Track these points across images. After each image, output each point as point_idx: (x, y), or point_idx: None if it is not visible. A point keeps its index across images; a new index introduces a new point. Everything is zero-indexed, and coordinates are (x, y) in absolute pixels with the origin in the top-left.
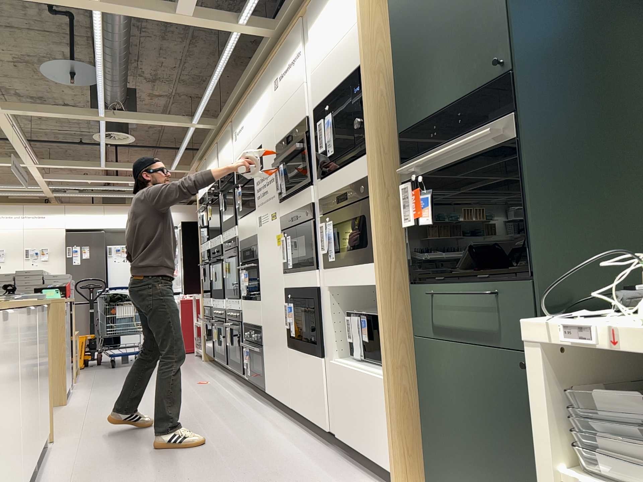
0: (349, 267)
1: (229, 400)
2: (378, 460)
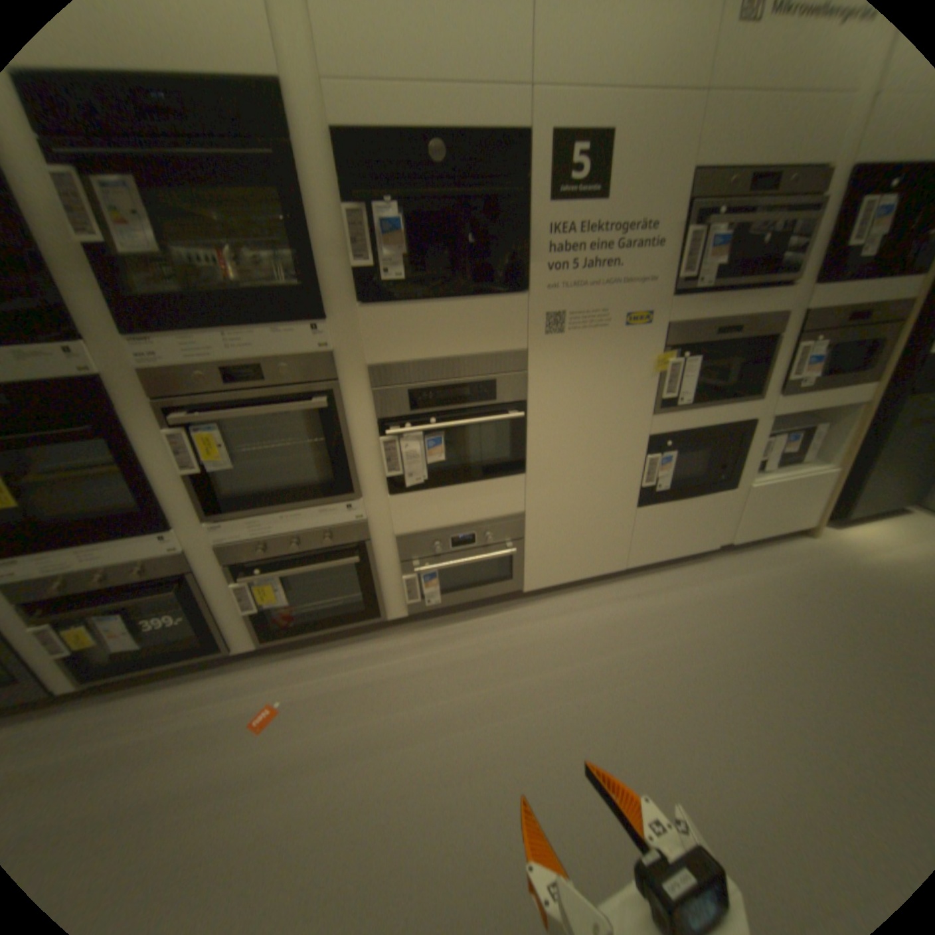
0: (830, 390)
1: (464, 657)
2: (797, 529)
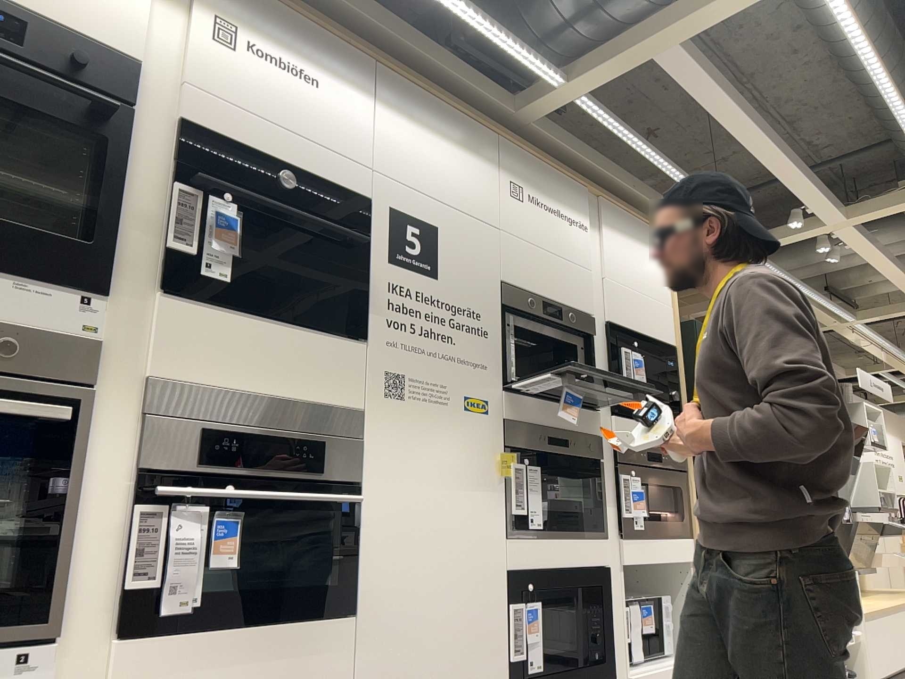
0: (660, 539)
1: None
2: None
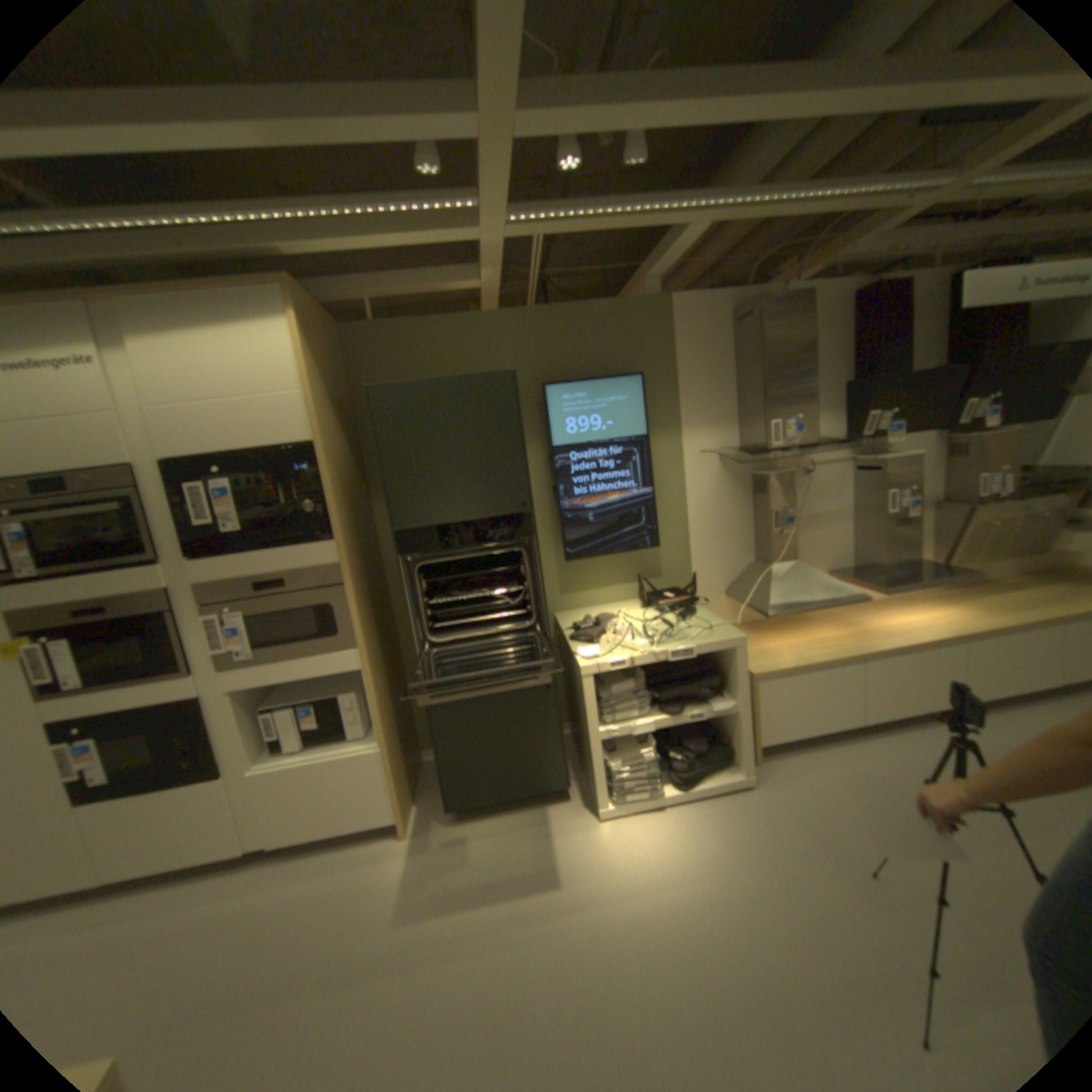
0: (286, 663)
1: None
2: (361, 829)
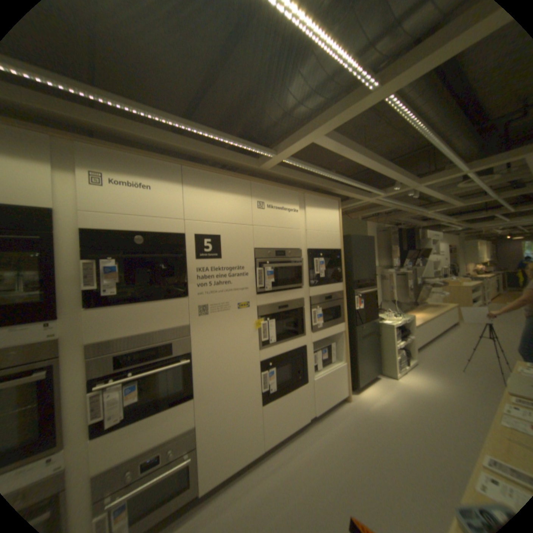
0: (329, 328)
1: None
2: (341, 399)
